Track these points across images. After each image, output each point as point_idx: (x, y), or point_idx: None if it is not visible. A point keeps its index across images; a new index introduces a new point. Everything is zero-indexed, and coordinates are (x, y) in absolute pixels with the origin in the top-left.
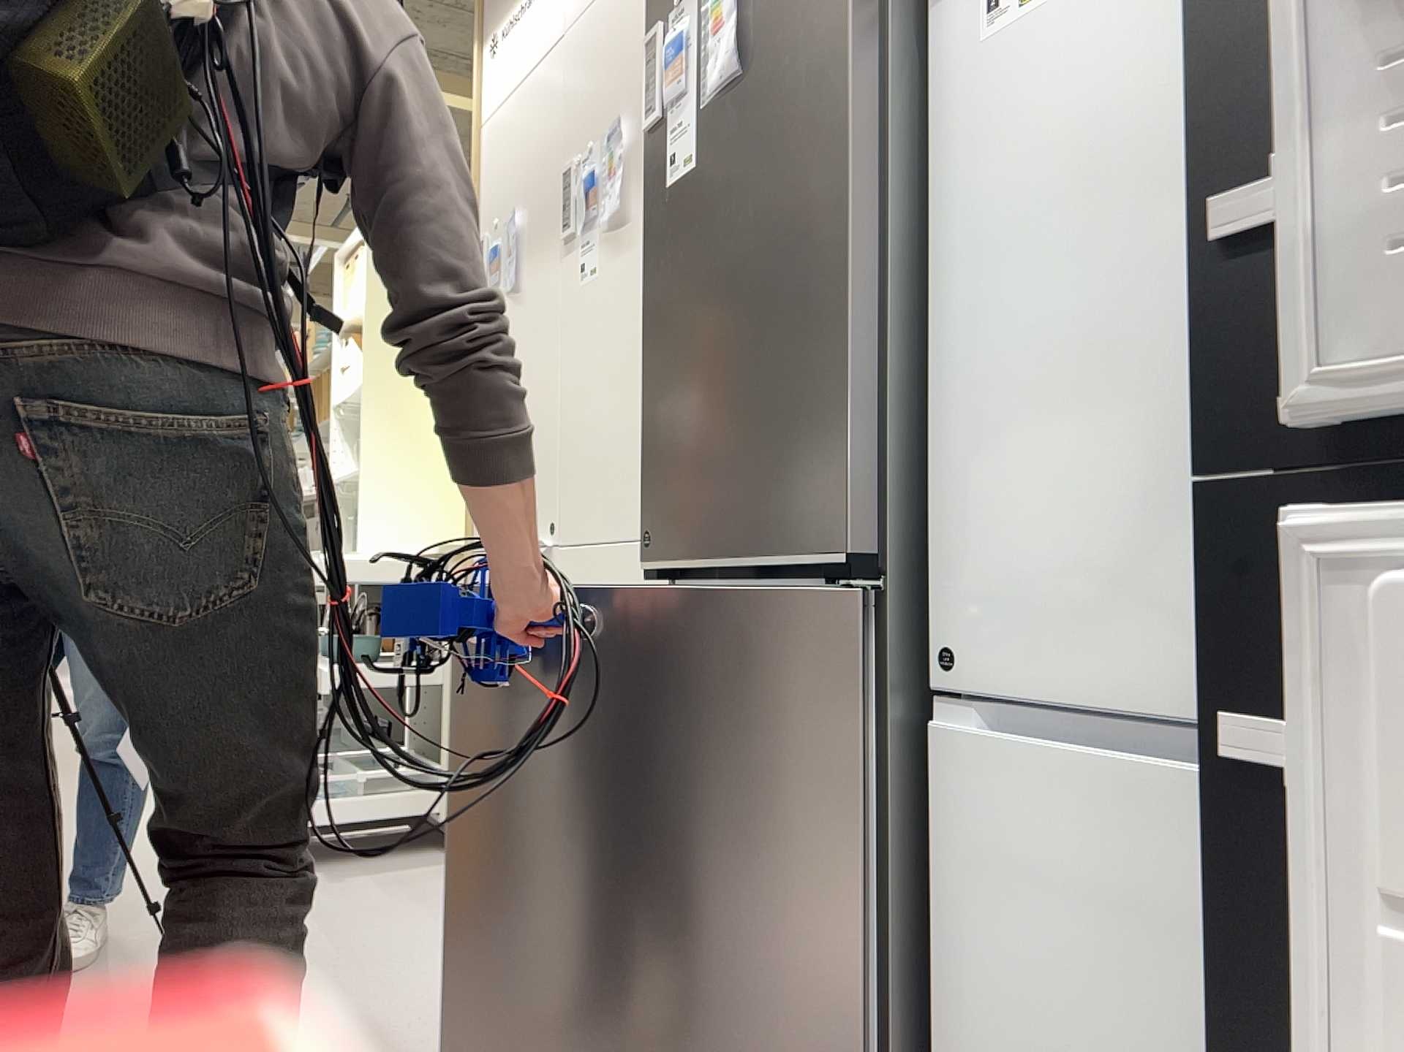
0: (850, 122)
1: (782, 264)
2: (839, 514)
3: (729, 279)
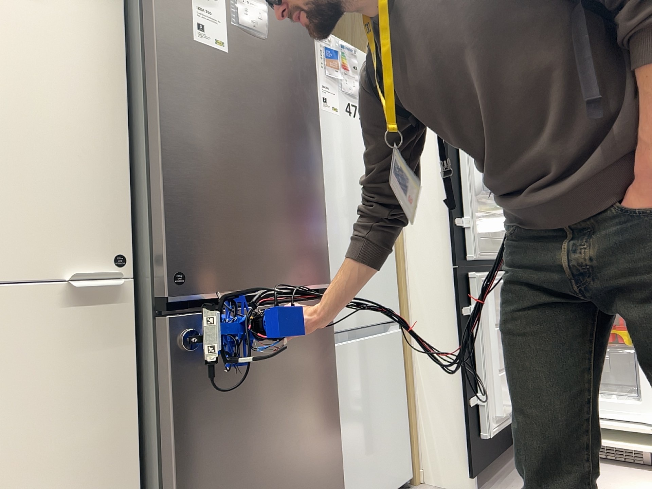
0: (318, 112)
1: (292, 150)
2: (324, 266)
3: (259, 137)
